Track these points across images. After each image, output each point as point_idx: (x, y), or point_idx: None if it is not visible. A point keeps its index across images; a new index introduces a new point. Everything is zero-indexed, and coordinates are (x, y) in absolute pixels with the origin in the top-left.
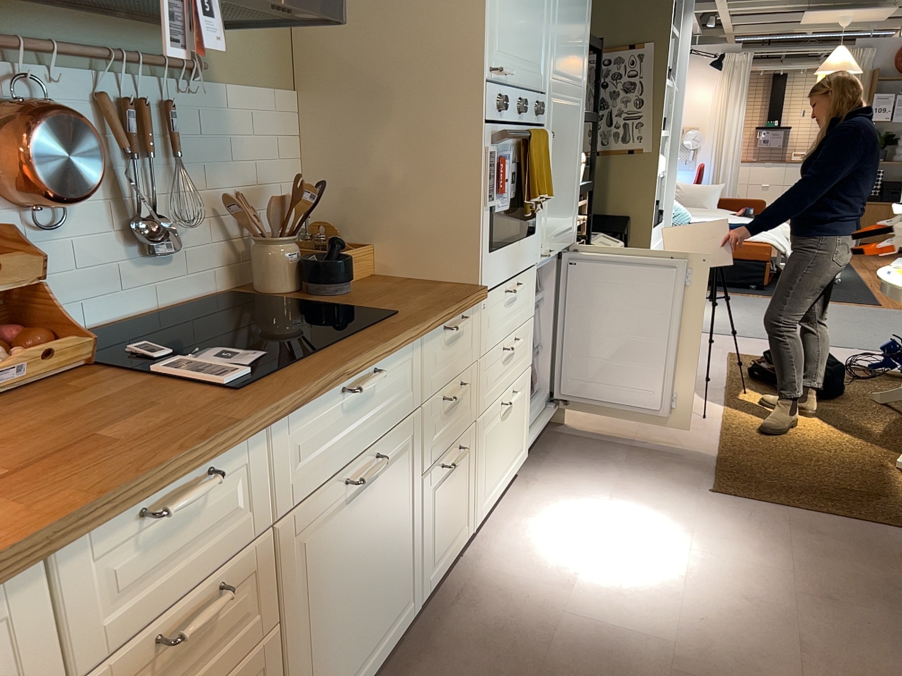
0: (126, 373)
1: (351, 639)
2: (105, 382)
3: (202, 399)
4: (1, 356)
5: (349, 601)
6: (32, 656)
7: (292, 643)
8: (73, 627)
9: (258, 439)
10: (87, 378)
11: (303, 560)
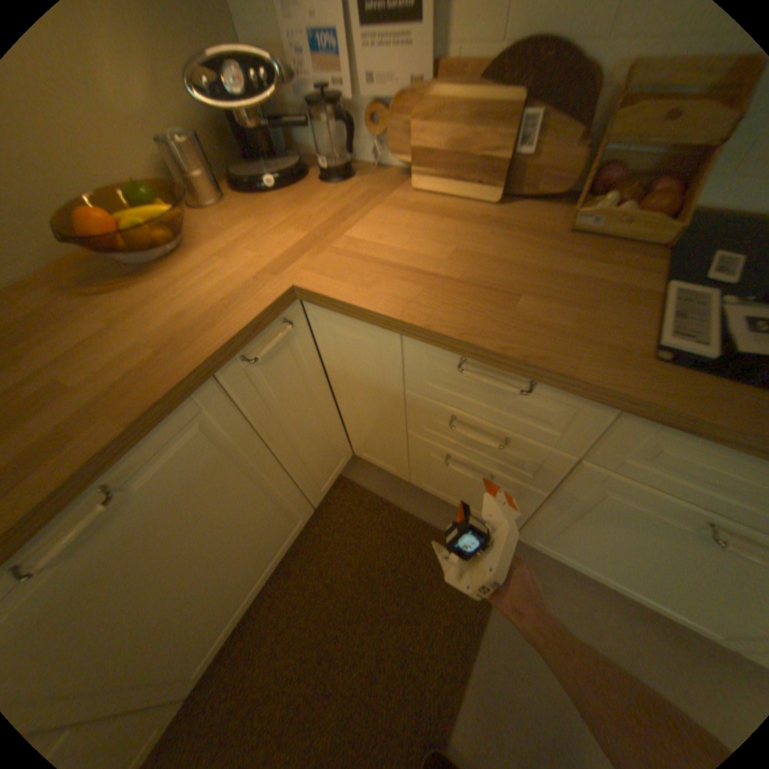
0: (671, 272)
1: (621, 568)
2: (638, 268)
3: (630, 338)
4: (614, 202)
5: (640, 561)
6: (395, 363)
7: (559, 513)
8: (416, 371)
9: (617, 408)
10: (642, 256)
11: (607, 502)
